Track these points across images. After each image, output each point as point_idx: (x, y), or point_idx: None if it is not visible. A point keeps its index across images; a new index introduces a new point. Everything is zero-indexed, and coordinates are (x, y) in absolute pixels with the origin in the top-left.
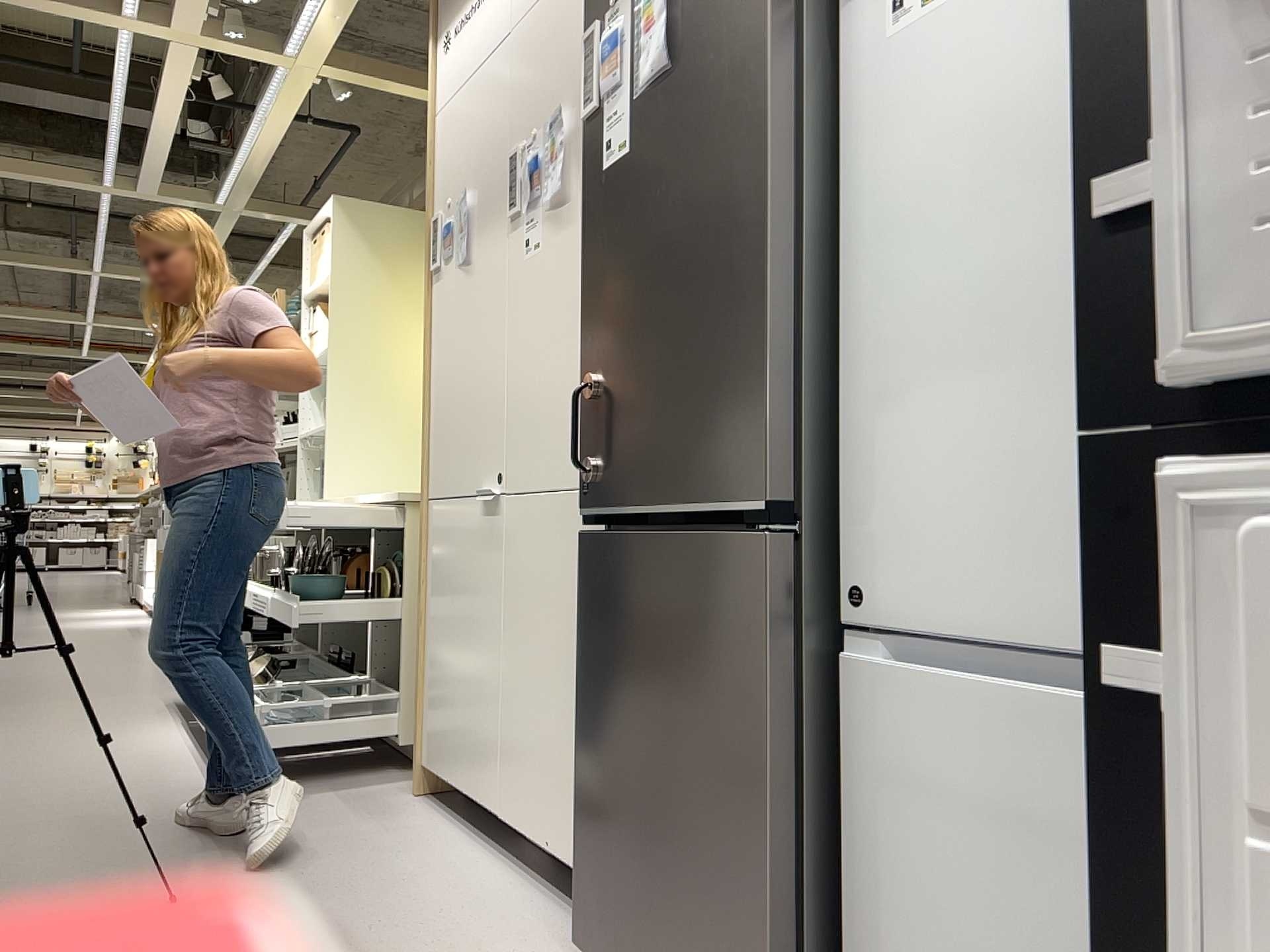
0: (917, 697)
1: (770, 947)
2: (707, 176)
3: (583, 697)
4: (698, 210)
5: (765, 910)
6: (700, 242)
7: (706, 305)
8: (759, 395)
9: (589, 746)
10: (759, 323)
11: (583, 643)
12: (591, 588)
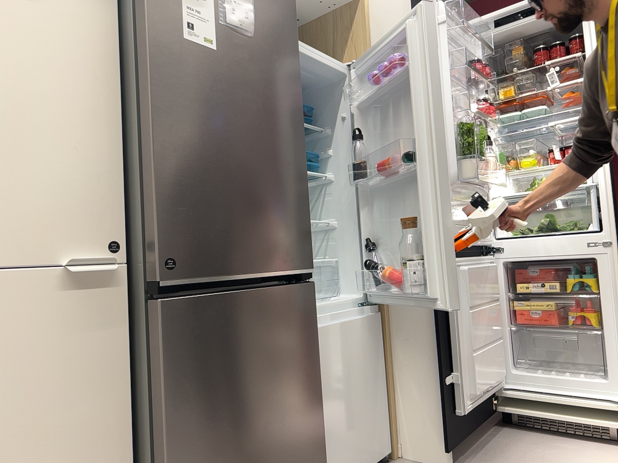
0: (324, 333)
1: (317, 455)
2: (275, 111)
3: (173, 427)
4: (271, 124)
5: (317, 441)
6: (273, 140)
7: (278, 173)
8: (305, 222)
9: (185, 460)
10: (303, 192)
11: (171, 384)
12: (181, 339)
